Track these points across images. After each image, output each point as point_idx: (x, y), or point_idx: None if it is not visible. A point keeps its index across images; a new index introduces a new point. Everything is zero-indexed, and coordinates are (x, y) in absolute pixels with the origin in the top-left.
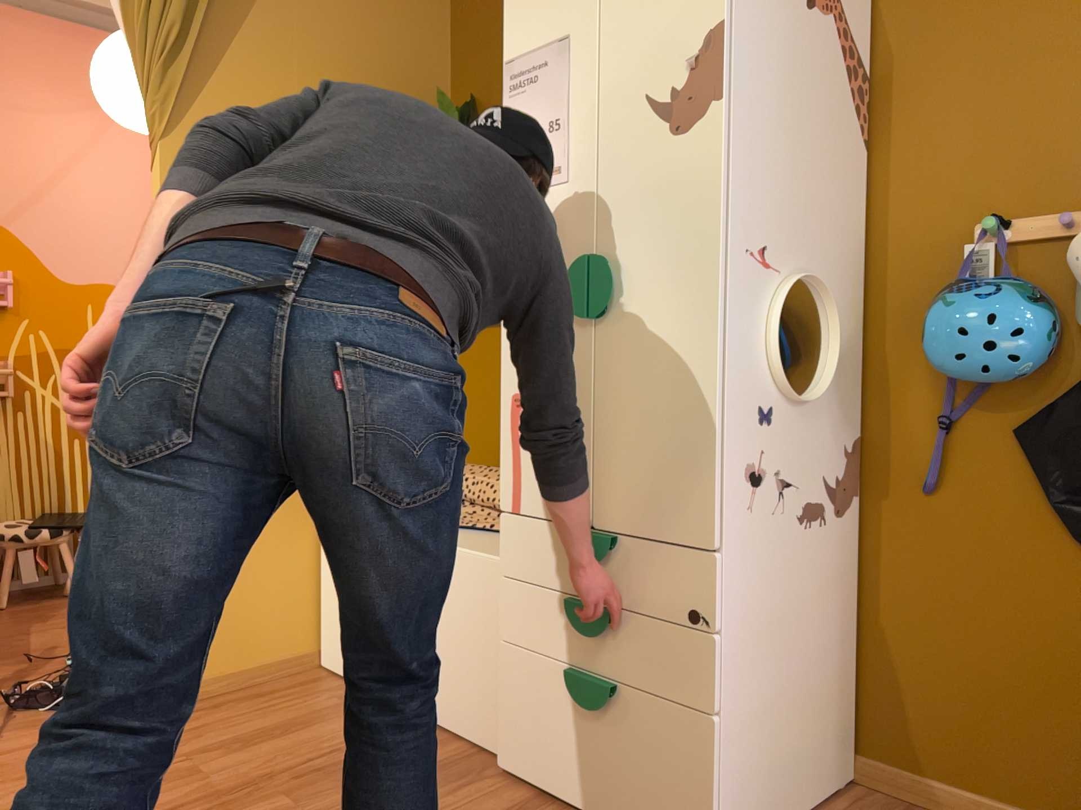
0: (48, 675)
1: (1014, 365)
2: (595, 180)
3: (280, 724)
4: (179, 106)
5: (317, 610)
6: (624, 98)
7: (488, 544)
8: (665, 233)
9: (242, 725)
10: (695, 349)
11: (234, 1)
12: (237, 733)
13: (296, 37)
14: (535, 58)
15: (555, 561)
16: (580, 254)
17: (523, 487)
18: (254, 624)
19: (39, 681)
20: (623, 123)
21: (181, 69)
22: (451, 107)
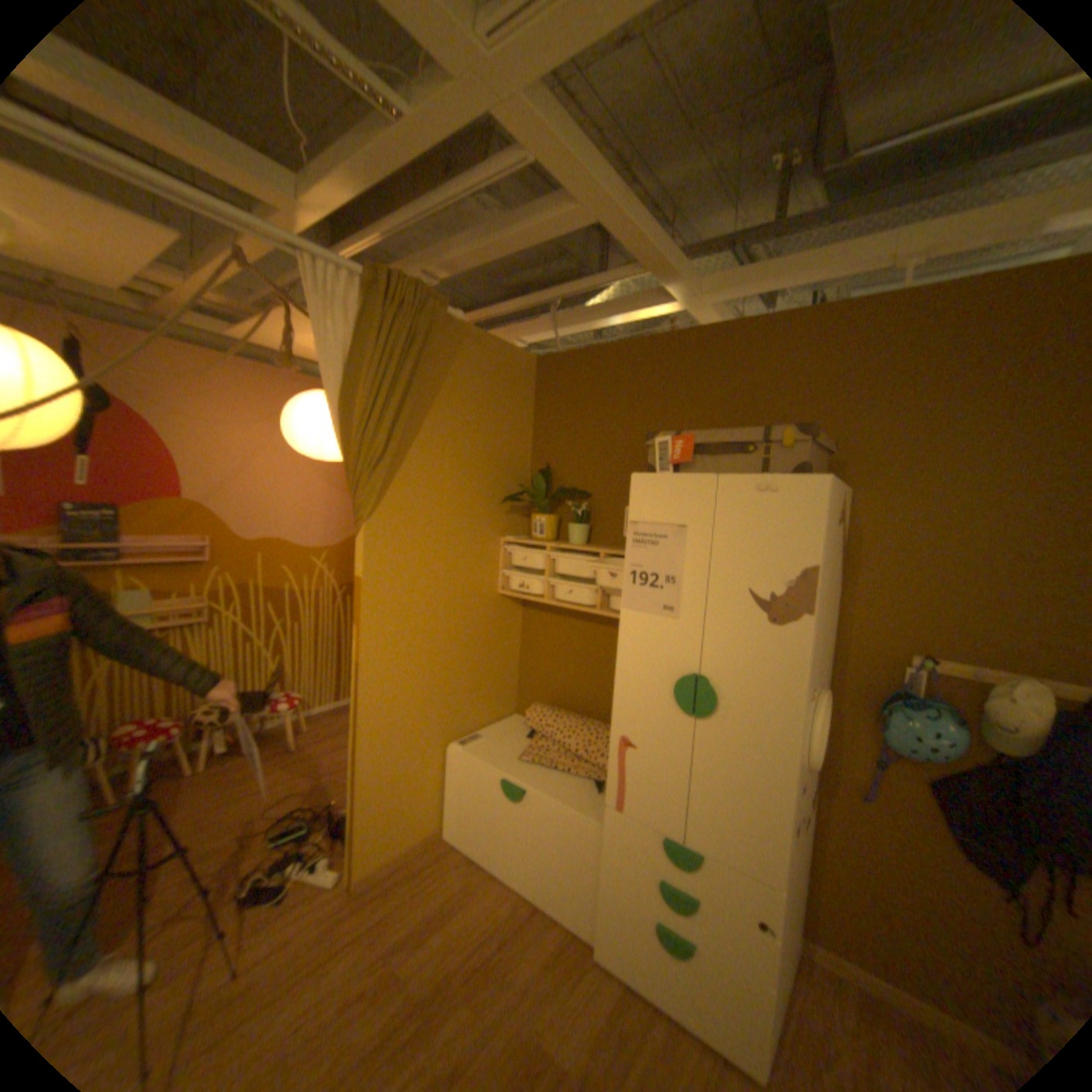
0: (259, 859)
1: (944, 760)
2: (701, 628)
3: (437, 911)
4: (376, 497)
5: (442, 804)
6: (729, 583)
7: (577, 796)
8: (757, 683)
9: (412, 914)
10: (777, 764)
11: (412, 418)
12: (411, 925)
13: (447, 436)
14: (655, 528)
15: (650, 852)
16: (685, 670)
17: (626, 797)
18: (407, 824)
19: (255, 867)
20: (728, 600)
21: (379, 472)
22: (542, 481)
